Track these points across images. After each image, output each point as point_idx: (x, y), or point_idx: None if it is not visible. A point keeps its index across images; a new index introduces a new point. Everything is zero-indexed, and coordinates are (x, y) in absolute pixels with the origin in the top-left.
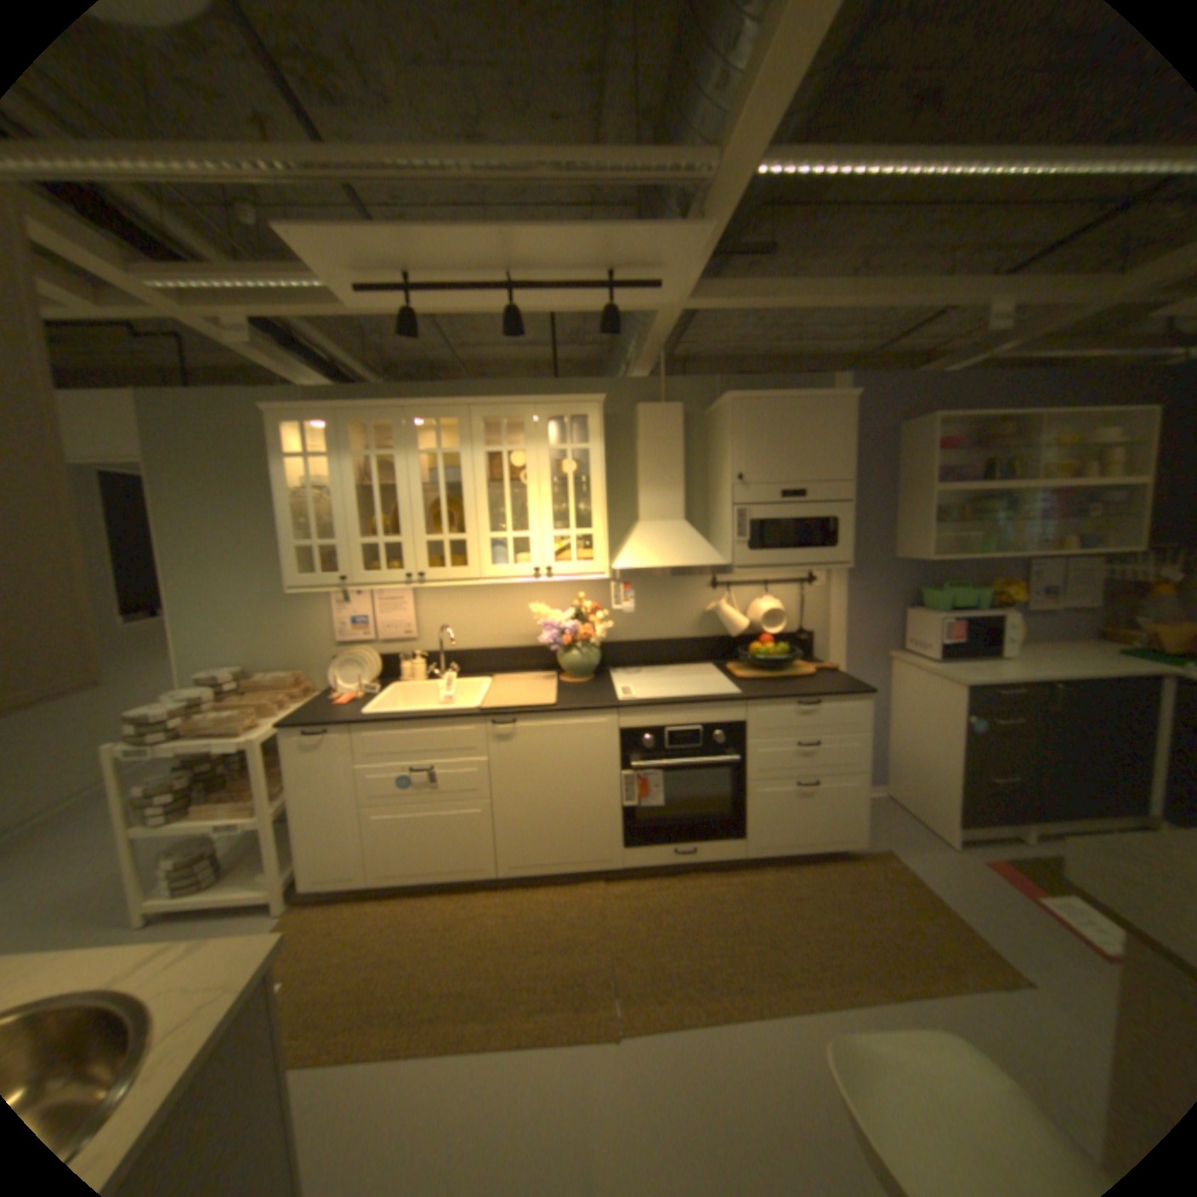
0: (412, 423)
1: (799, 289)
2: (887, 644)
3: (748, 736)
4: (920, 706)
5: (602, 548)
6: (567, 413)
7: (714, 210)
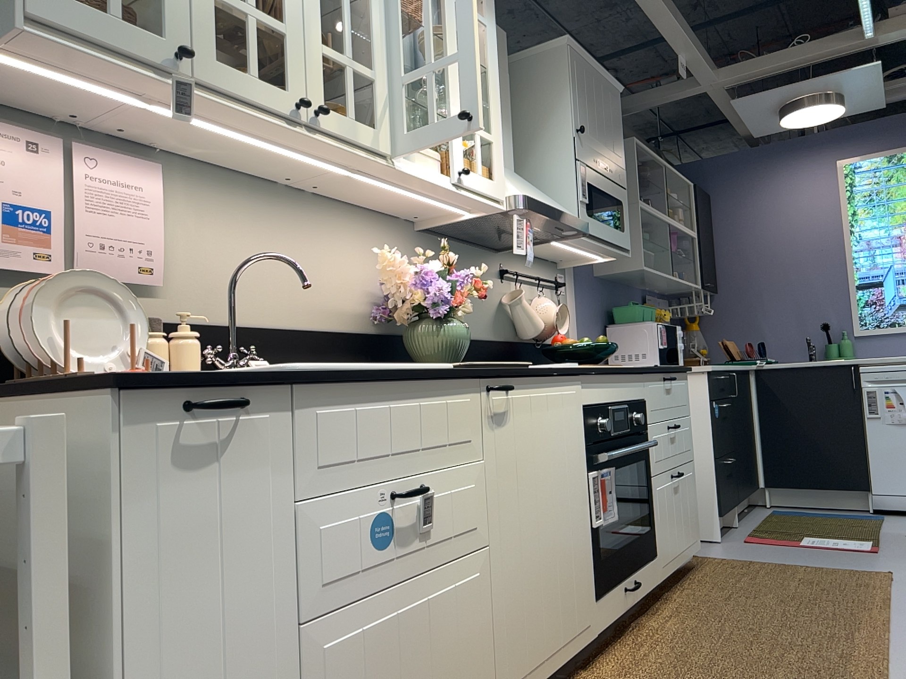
0: None
1: None
2: None
3: (647, 417)
4: None
5: (501, 163)
6: None
7: None
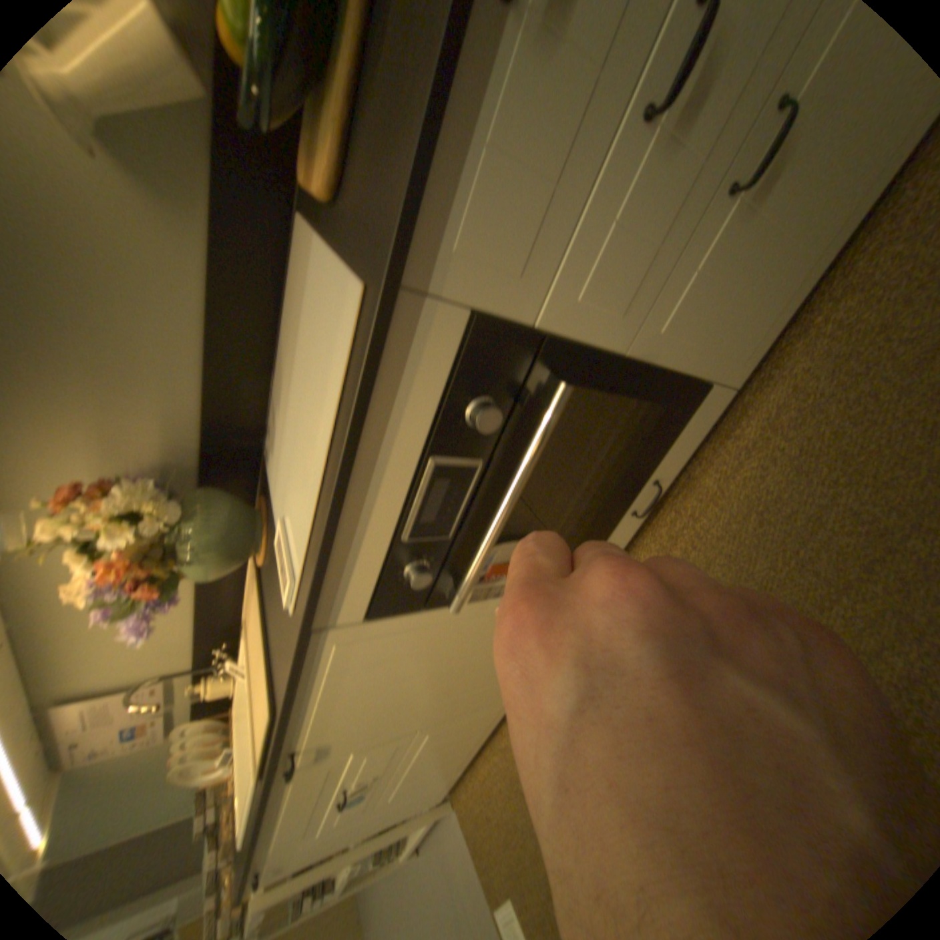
0: None
1: None
2: None
3: (519, 323)
4: None
5: None
6: None
7: None
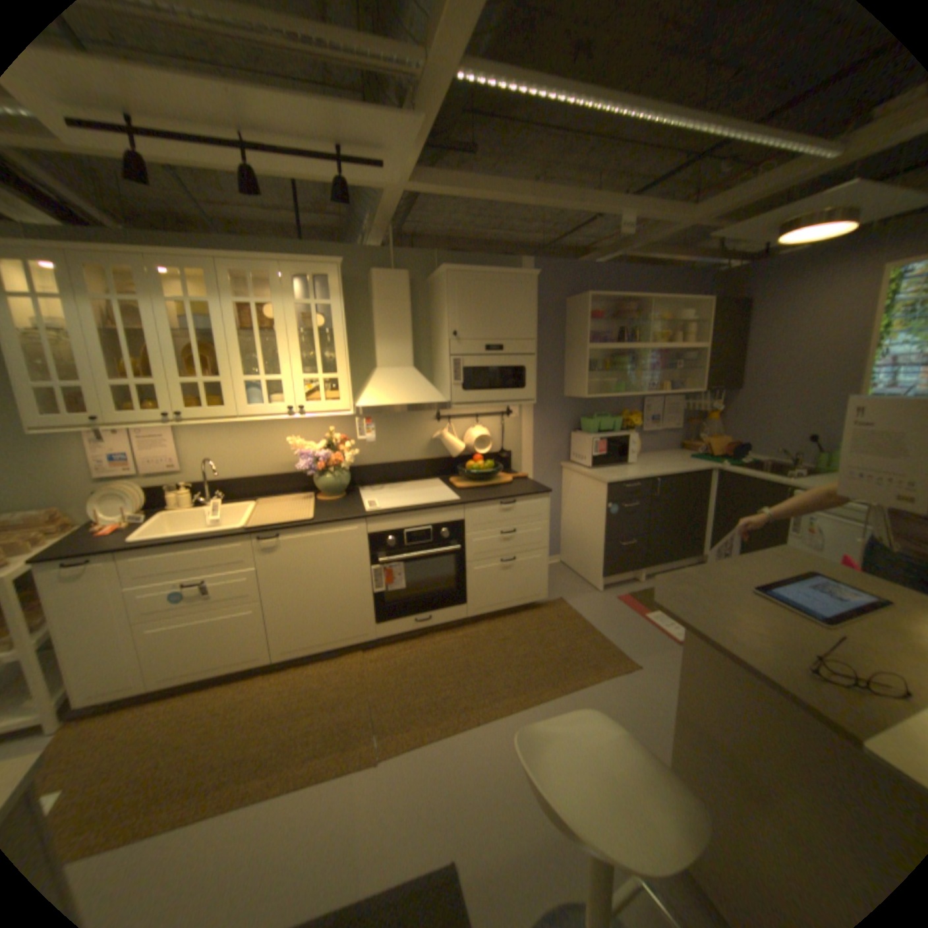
0: (153, 270)
1: (493, 185)
2: (558, 457)
3: (465, 530)
4: (578, 499)
5: (346, 389)
6: (308, 272)
7: (422, 105)
